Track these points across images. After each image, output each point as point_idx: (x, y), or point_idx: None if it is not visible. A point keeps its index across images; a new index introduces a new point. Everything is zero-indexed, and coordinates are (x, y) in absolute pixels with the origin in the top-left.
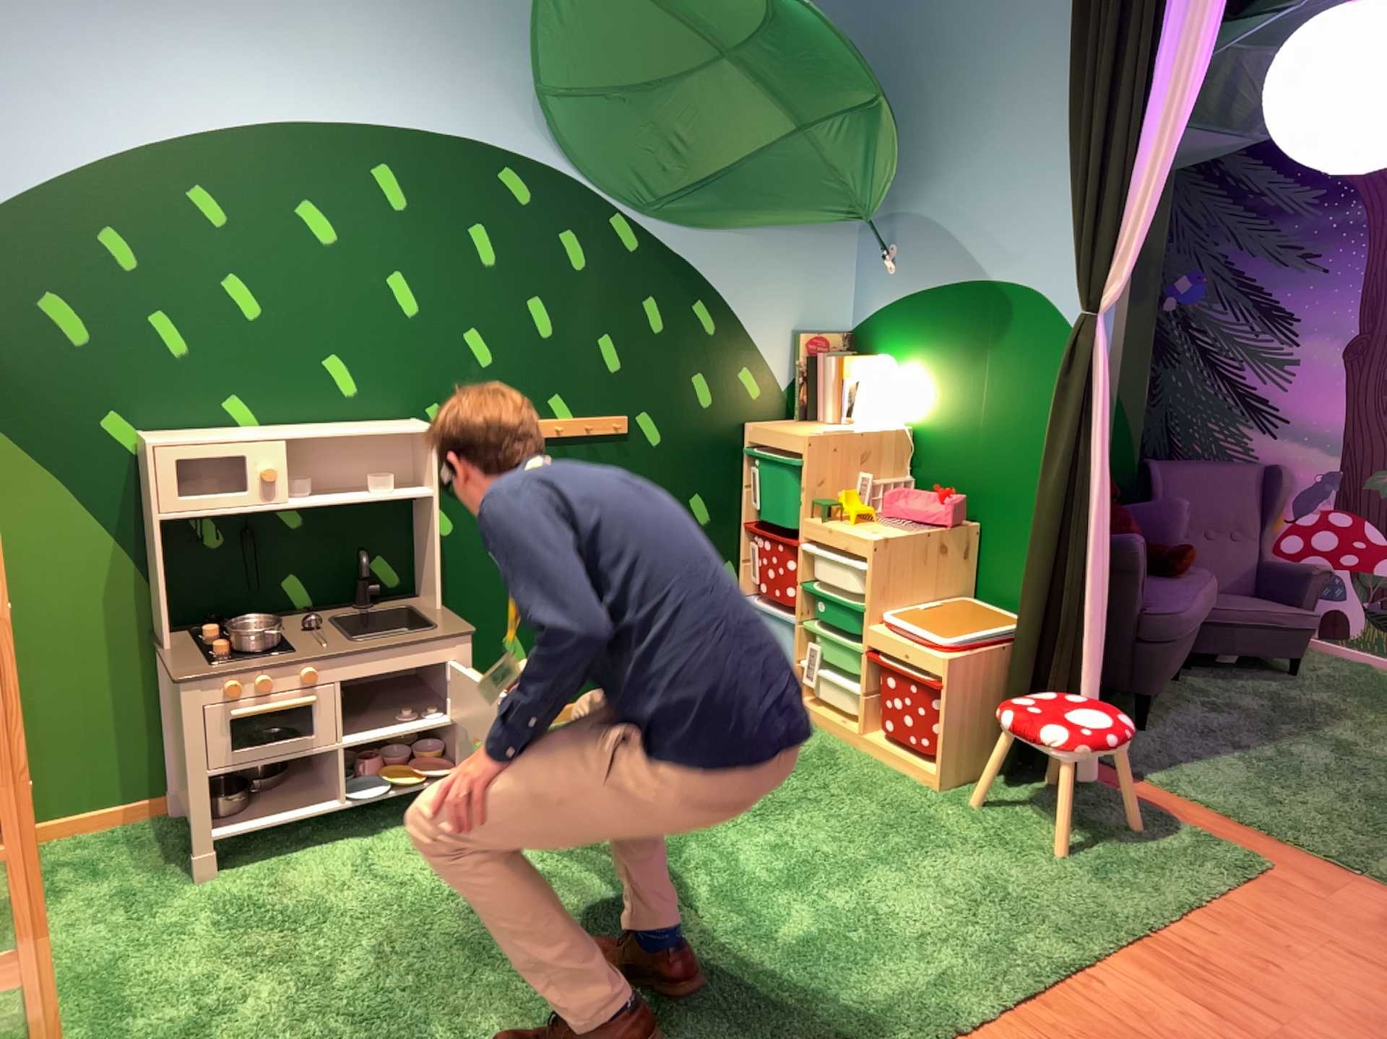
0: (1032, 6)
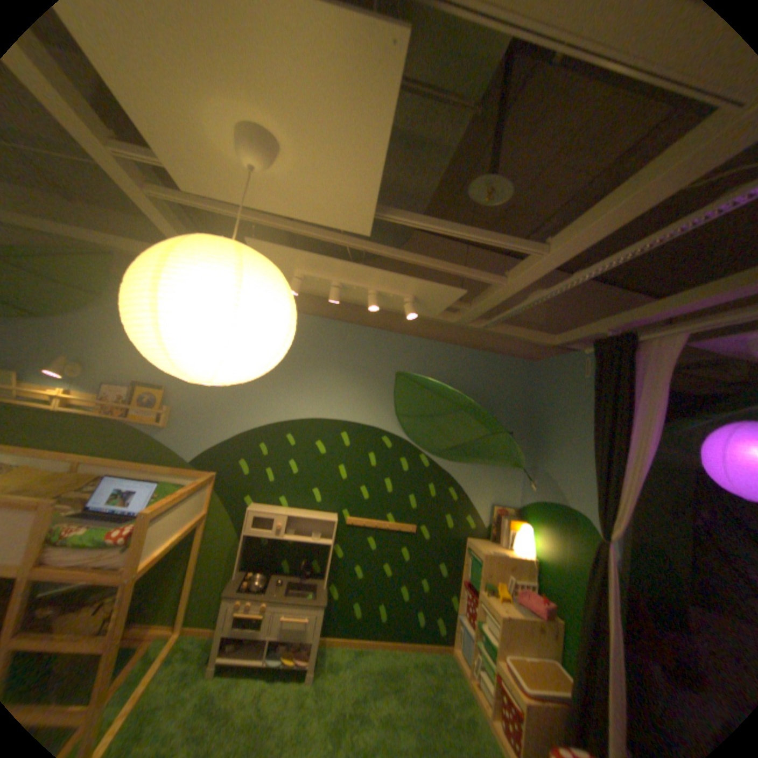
0: (586, 403)
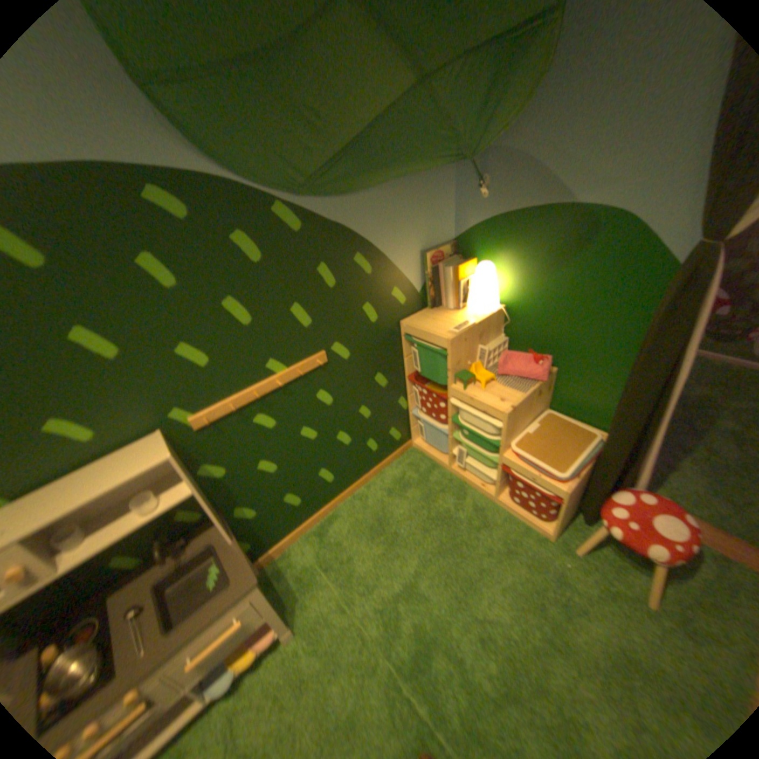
0: None
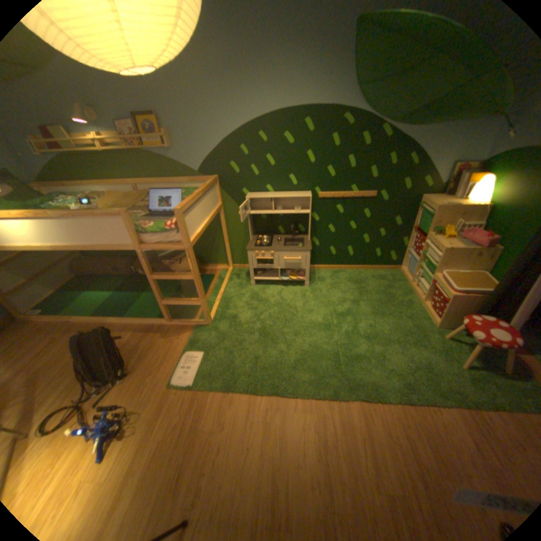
0: None
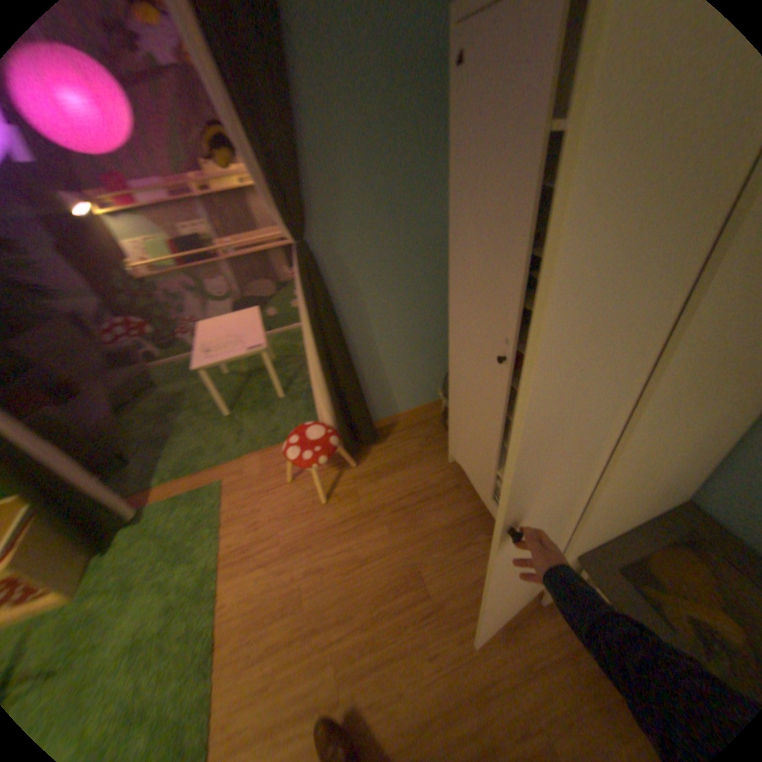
0: None
